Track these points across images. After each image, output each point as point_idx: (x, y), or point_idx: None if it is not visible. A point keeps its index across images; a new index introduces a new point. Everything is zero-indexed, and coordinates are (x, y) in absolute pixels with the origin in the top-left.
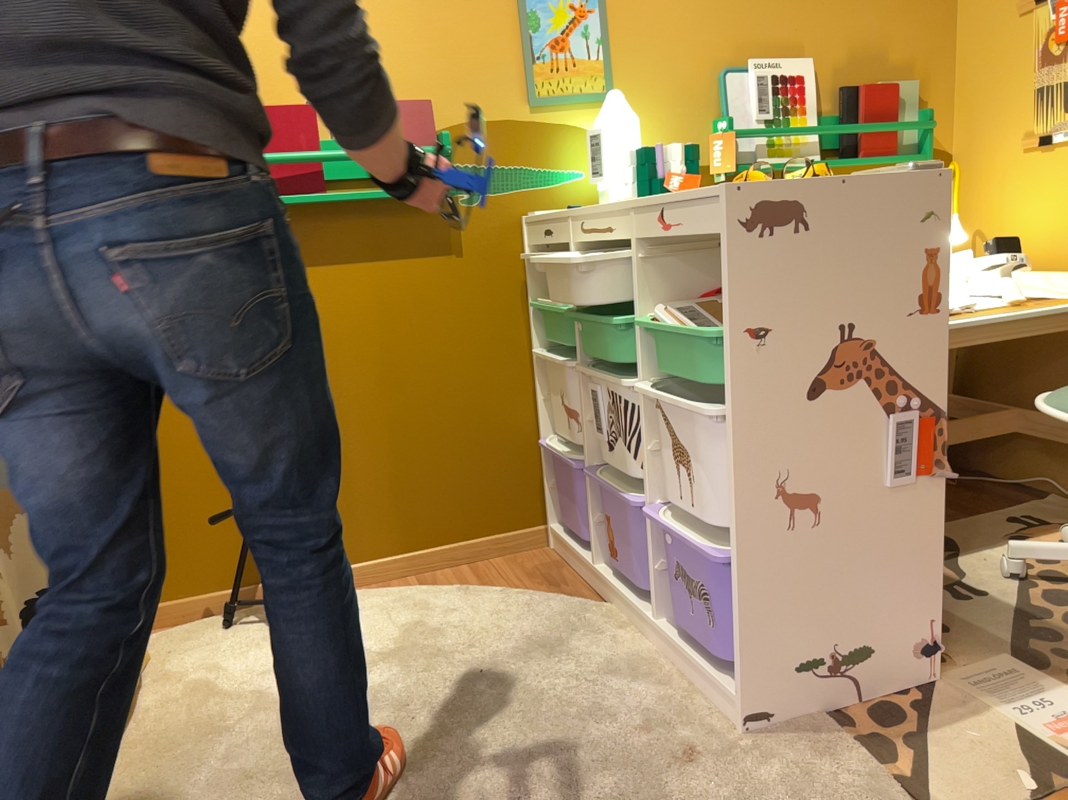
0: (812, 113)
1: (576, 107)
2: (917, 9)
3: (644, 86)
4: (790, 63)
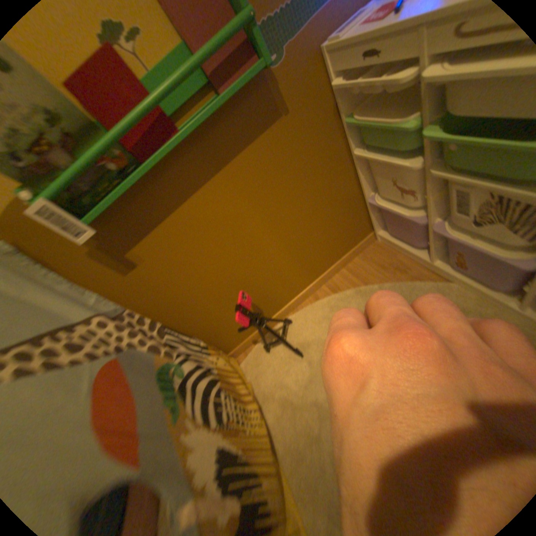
0: None
1: None
2: None
3: None
4: None
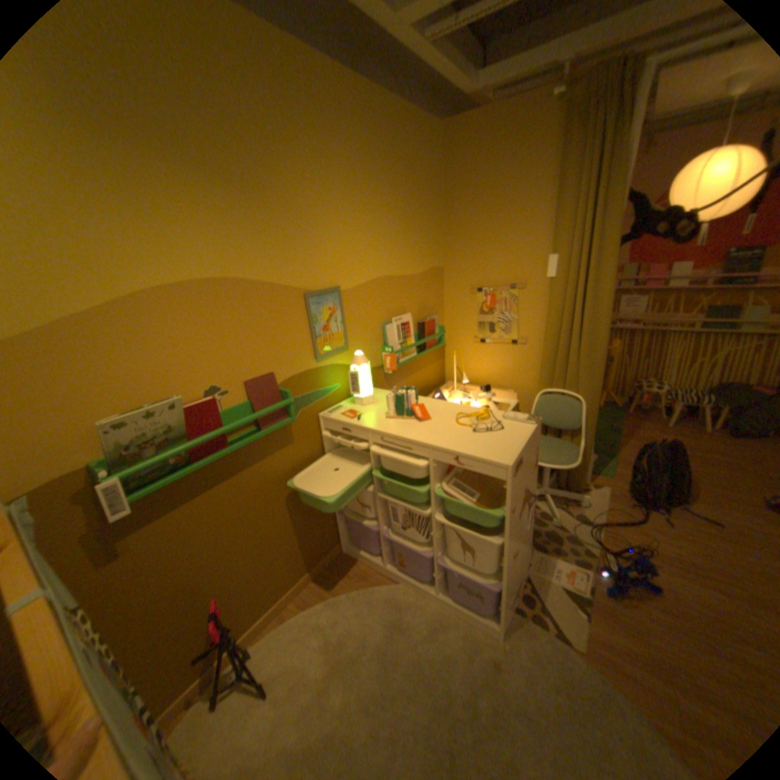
0: (413, 336)
1: (334, 356)
2: (435, 286)
3: (358, 338)
4: (404, 316)
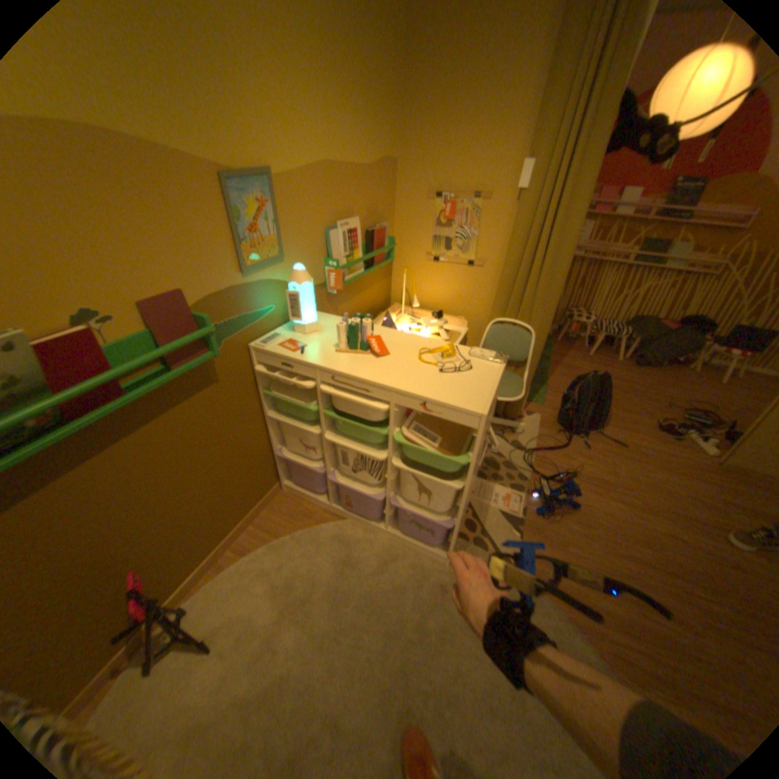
0: (361, 247)
1: (267, 268)
2: (387, 184)
3: (296, 246)
4: (351, 221)
